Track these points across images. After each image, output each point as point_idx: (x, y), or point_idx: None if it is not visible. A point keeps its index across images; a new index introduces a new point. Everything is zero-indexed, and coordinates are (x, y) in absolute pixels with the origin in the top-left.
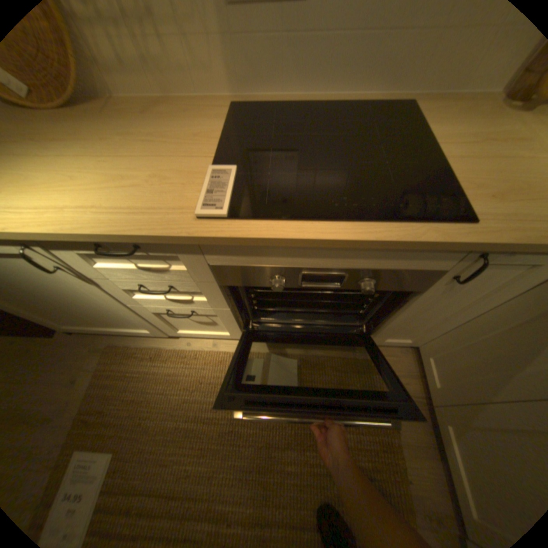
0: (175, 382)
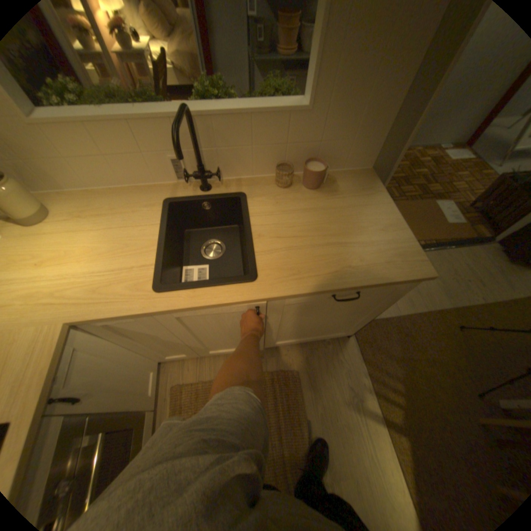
0: None
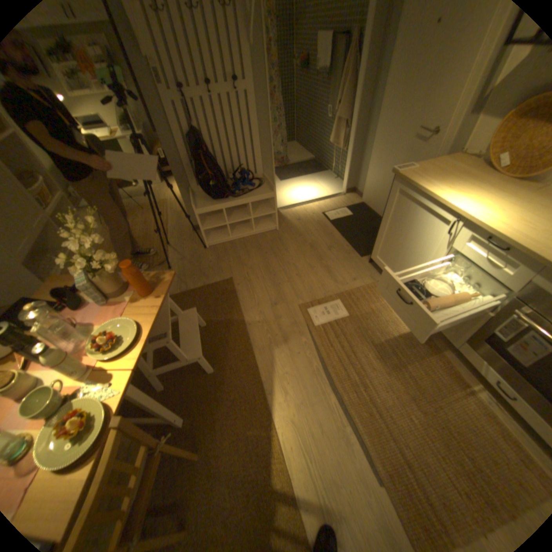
0: (396, 324)
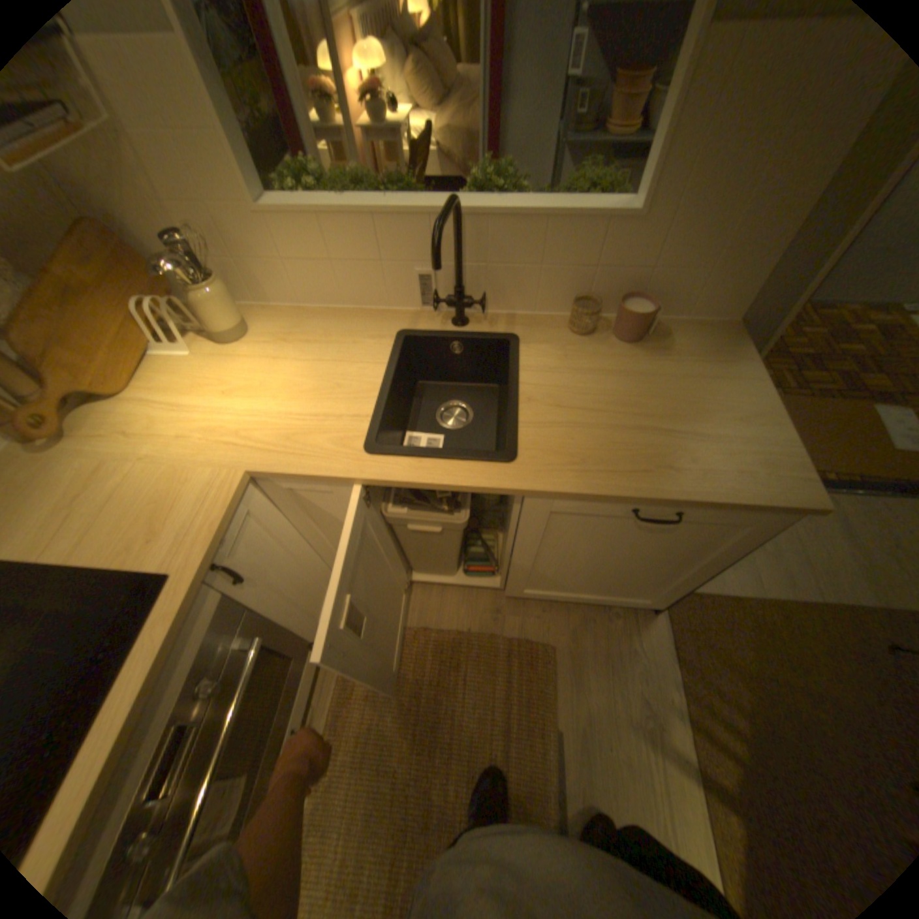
0: None
